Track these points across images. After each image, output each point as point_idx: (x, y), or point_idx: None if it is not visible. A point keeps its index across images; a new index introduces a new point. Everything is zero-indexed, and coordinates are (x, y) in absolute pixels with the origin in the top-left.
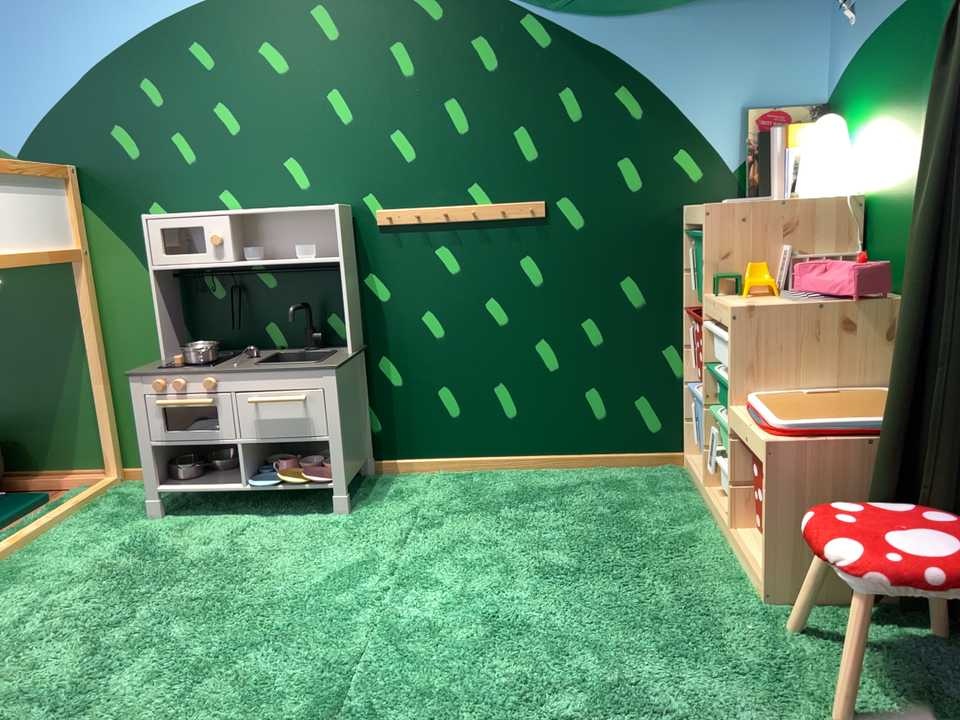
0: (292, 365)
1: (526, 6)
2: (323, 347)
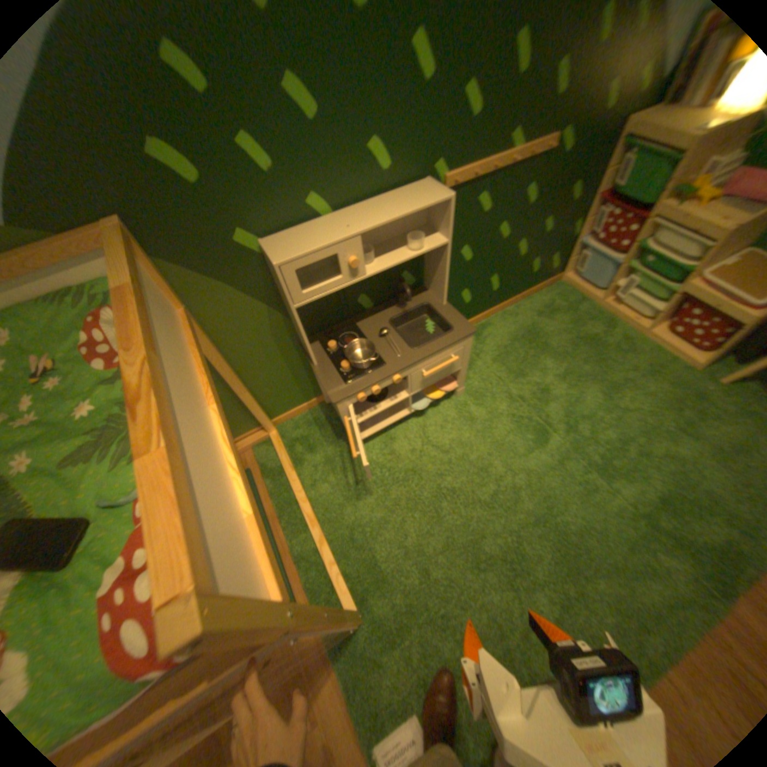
0: (442, 339)
1: None
2: (408, 300)
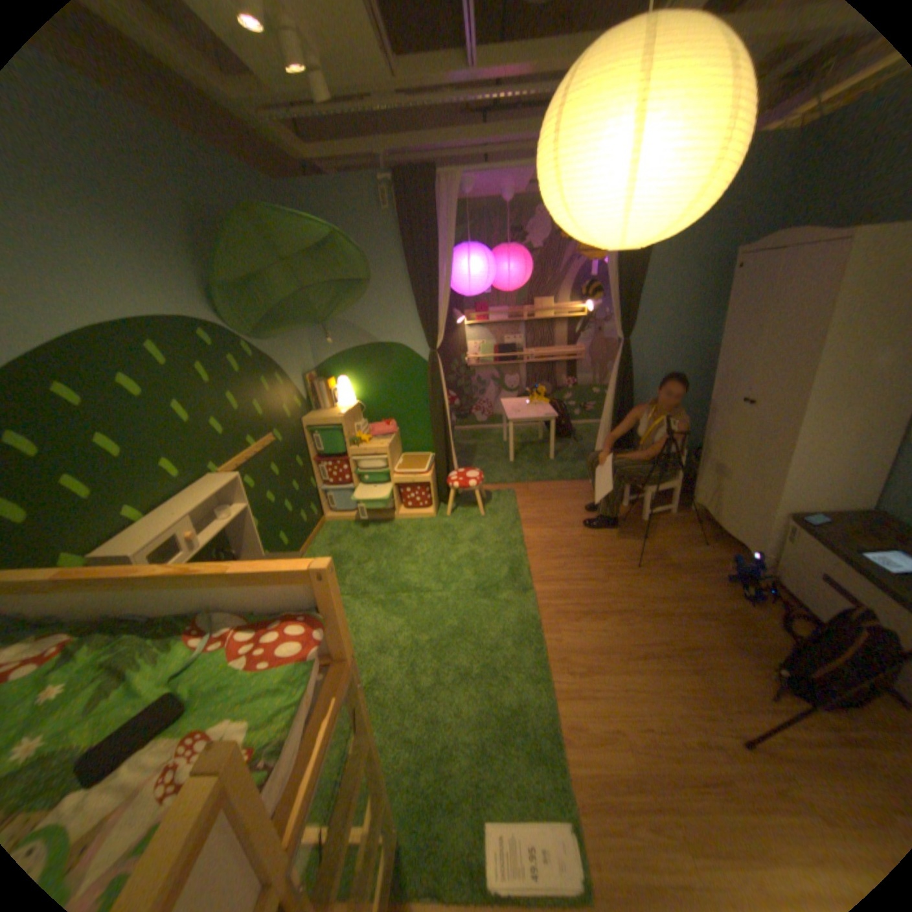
0: None
1: (240, 337)
2: None
